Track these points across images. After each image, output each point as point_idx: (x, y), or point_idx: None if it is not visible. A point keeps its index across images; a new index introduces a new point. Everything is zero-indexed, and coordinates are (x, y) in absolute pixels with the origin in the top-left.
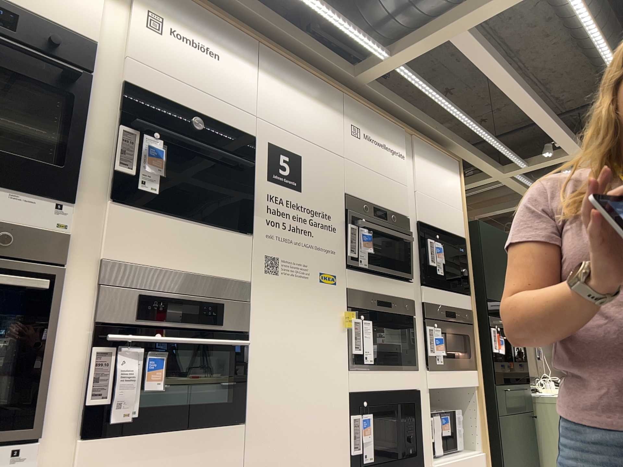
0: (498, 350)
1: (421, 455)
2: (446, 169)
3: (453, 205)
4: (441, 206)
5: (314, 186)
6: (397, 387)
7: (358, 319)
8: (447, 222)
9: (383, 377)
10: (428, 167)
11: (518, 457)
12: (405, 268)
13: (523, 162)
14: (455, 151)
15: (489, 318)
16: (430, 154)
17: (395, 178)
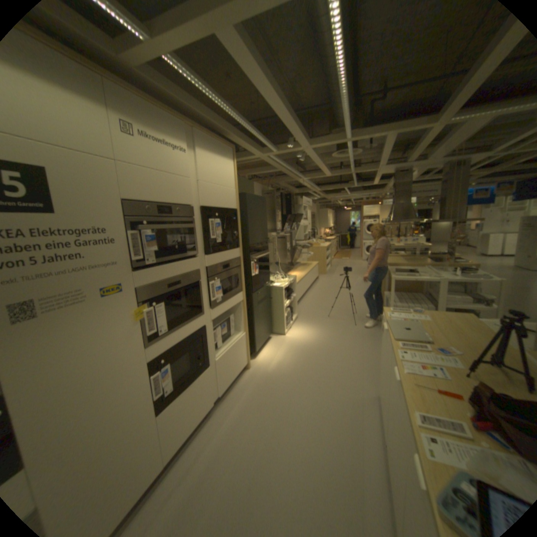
0: (255, 274)
1: (207, 362)
2: (223, 158)
3: (228, 186)
4: (219, 190)
5: (73, 202)
6: (188, 335)
7: (149, 308)
8: (224, 201)
9: (176, 335)
10: (209, 158)
11: (262, 323)
12: (191, 249)
13: (276, 149)
14: (231, 139)
15: (250, 257)
16: (210, 146)
17: (178, 173)
